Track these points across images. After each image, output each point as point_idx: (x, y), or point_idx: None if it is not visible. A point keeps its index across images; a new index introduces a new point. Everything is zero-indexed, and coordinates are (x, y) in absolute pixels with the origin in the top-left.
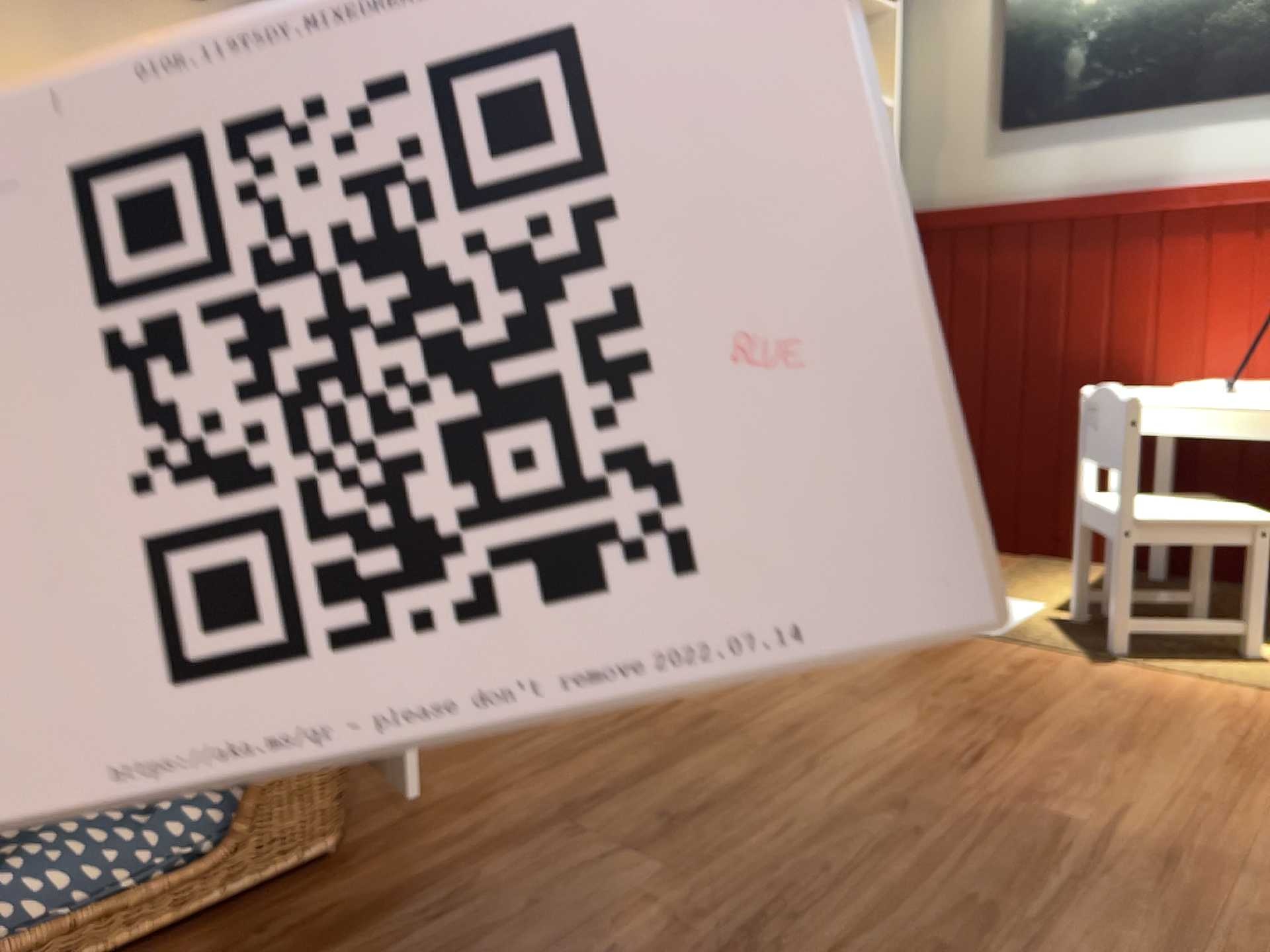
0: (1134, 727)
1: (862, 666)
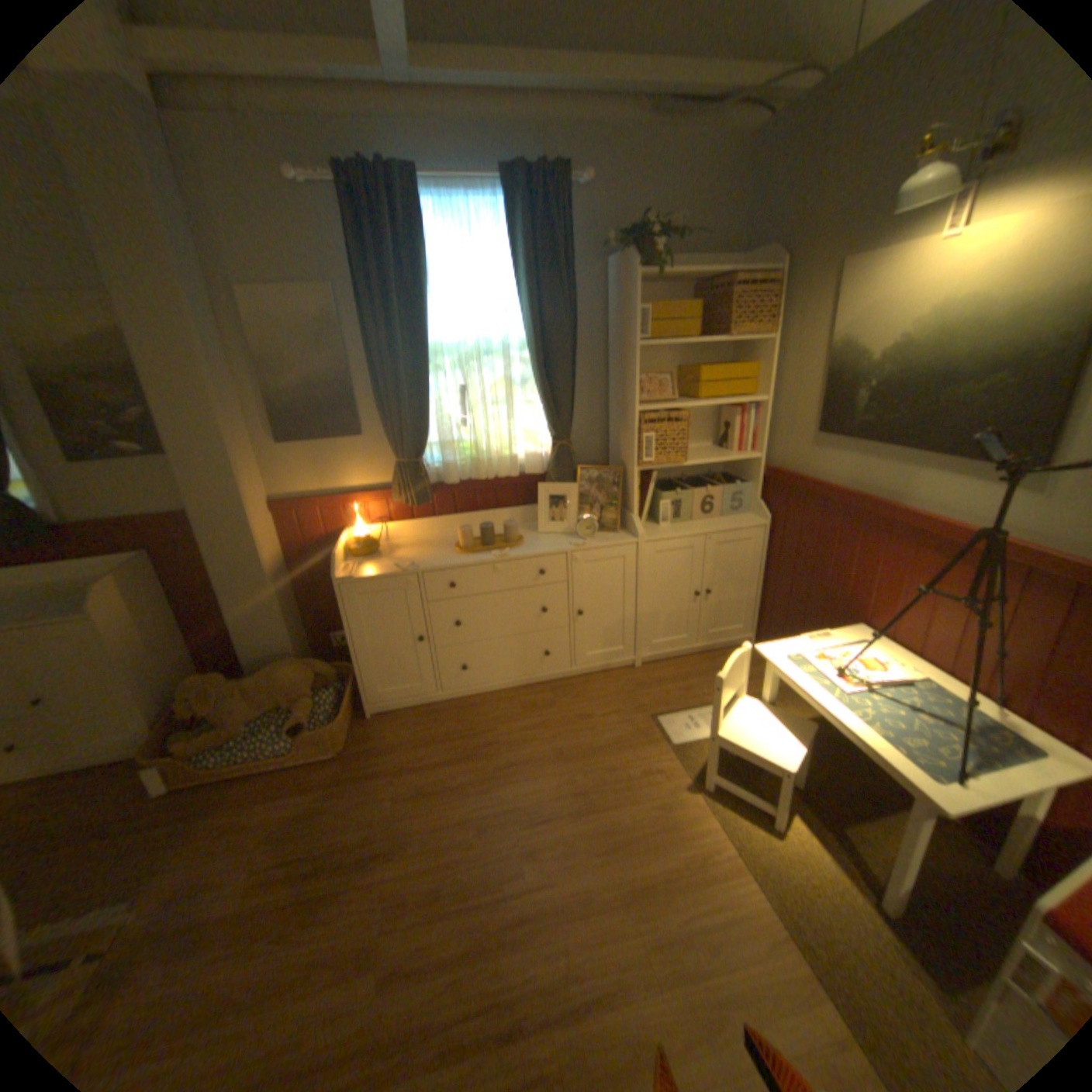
0: (633, 843)
1: (585, 740)
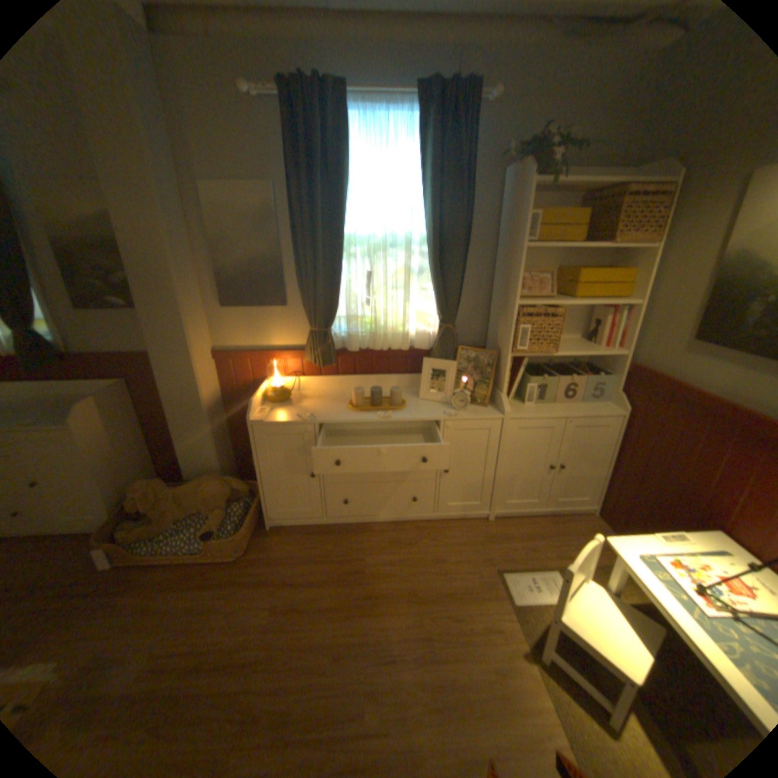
0: (468, 705)
1: (437, 584)
